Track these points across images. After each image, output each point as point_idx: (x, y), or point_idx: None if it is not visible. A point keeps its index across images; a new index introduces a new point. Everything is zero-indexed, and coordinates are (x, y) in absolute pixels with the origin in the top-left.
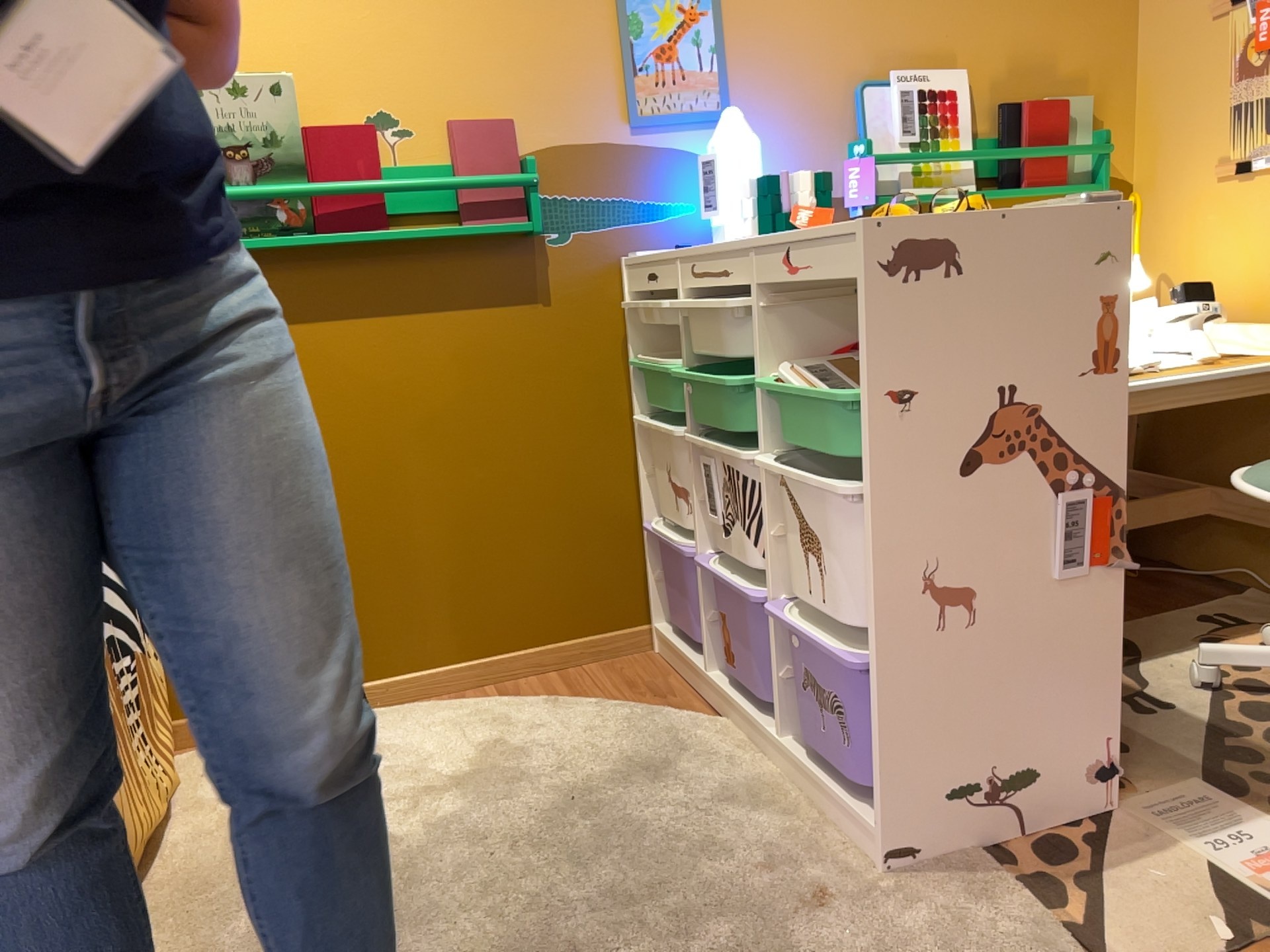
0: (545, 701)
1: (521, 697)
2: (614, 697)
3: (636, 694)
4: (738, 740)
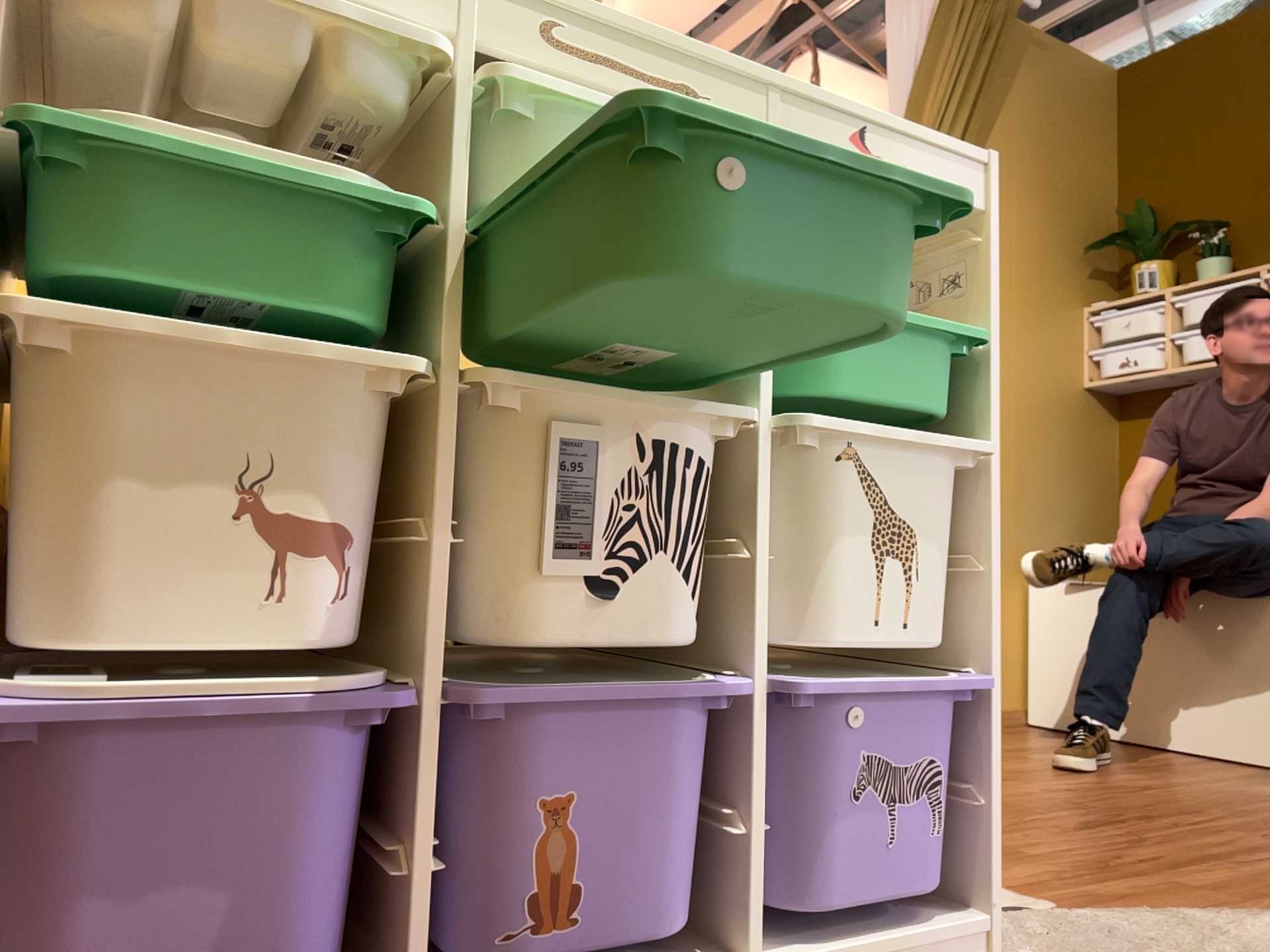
0: None
1: None
2: None
3: None
4: None
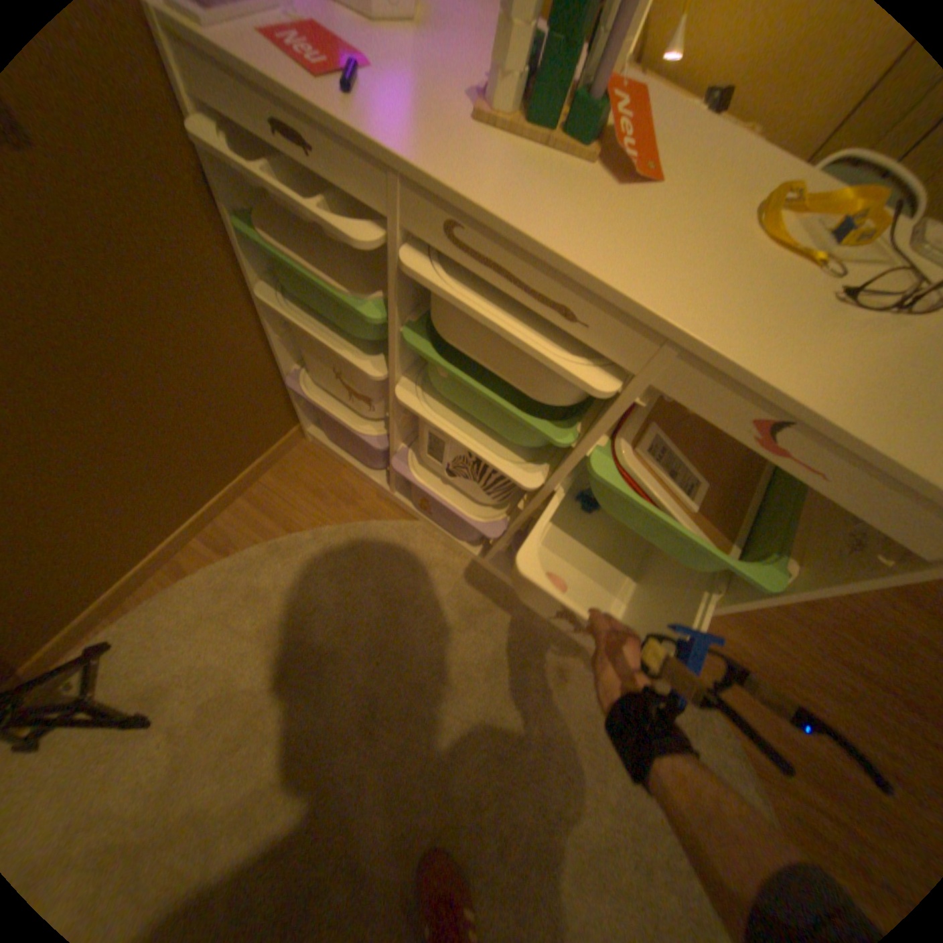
0: (272, 550)
1: (244, 551)
2: (319, 515)
3: (333, 504)
4: (441, 541)
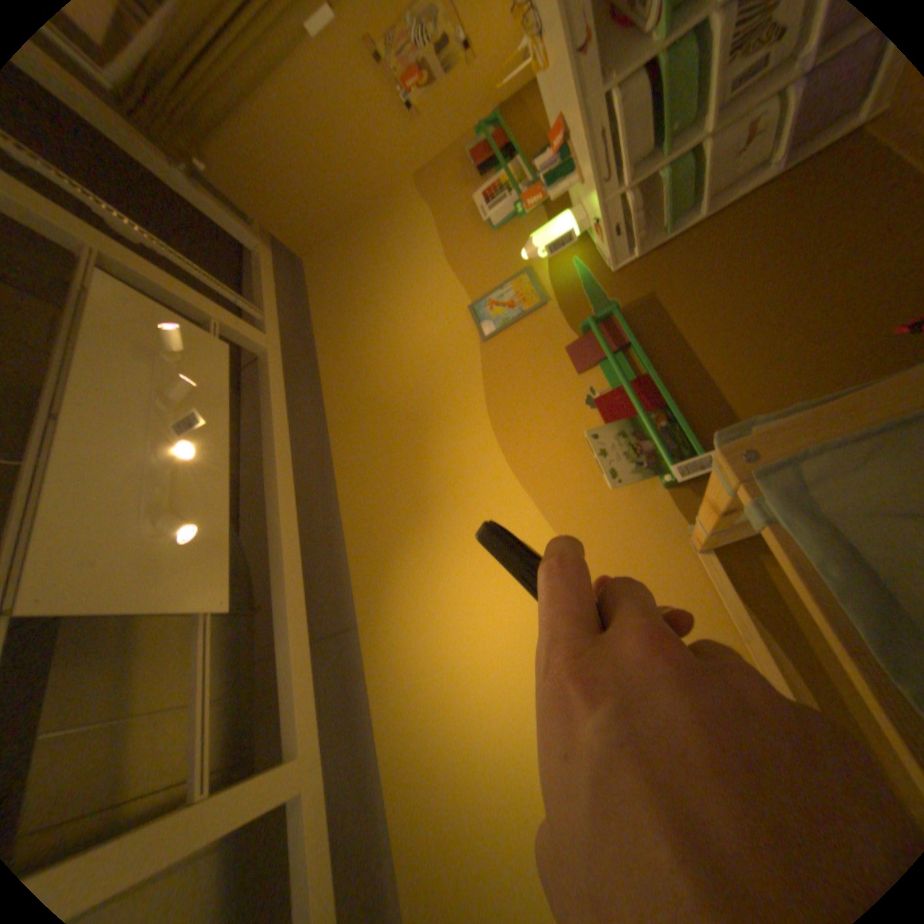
0: None
1: None
2: None
3: None
4: None
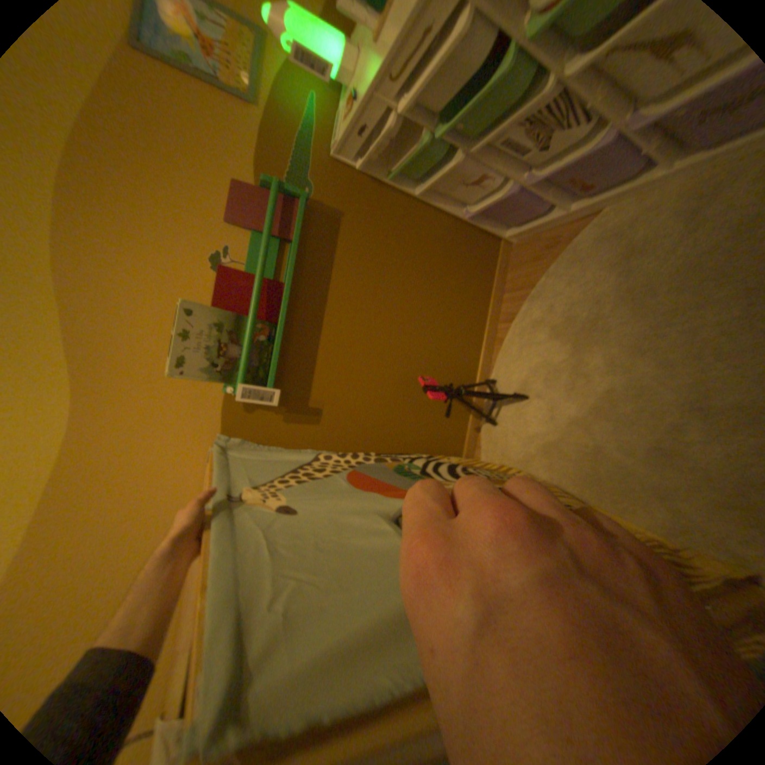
0: (532, 300)
1: (521, 311)
2: (545, 266)
3: (549, 255)
4: (633, 200)
